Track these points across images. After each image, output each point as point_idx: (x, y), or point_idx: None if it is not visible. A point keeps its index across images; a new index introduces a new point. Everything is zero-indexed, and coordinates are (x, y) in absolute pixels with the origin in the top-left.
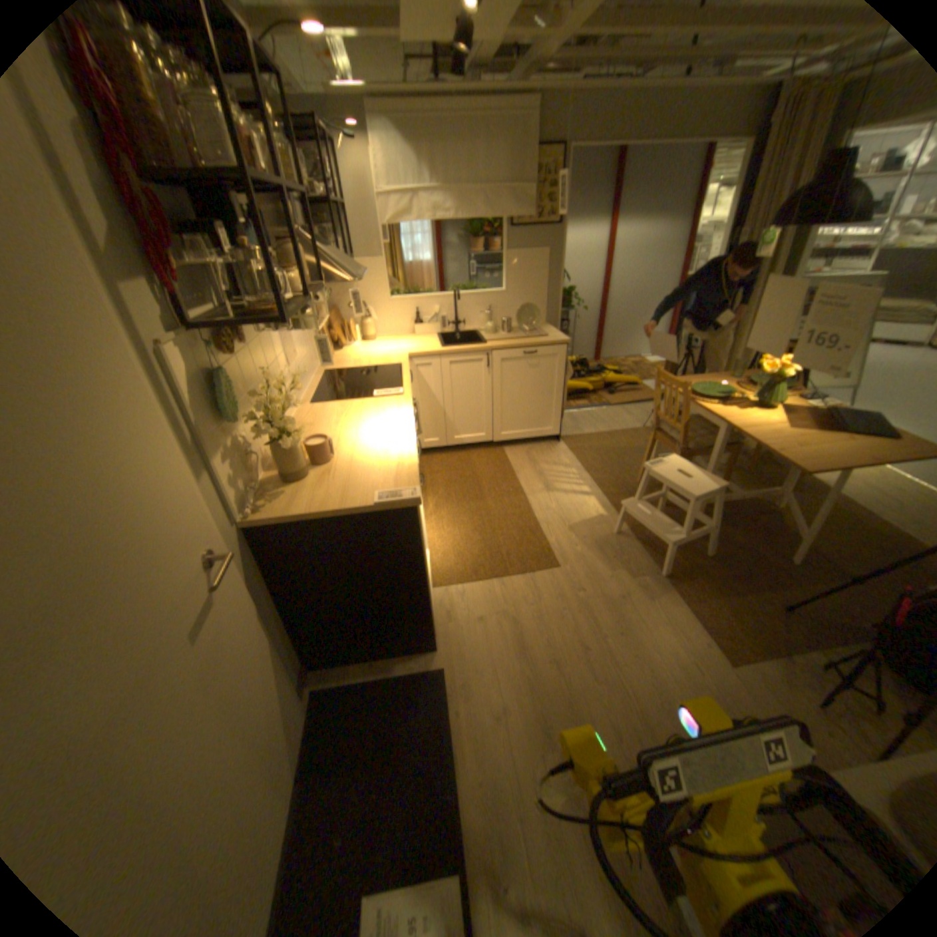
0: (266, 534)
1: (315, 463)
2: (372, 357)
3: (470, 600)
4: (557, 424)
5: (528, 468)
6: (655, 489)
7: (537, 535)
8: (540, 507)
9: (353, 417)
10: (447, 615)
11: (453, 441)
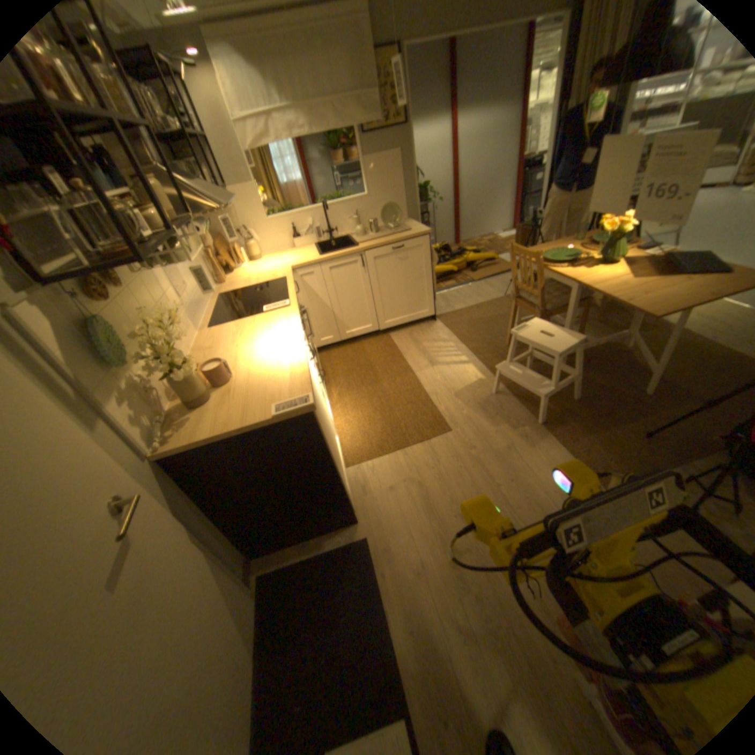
0: (179, 460)
1: (215, 384)
2: (260, 275)
3: (380, 473)
4: (431, 306)
5: (412, 348)
6: (522, 349)
7: (428, 406)
8: (428, 381)
9: (247, 334)
10: (362, 489)
11: (346, 335)
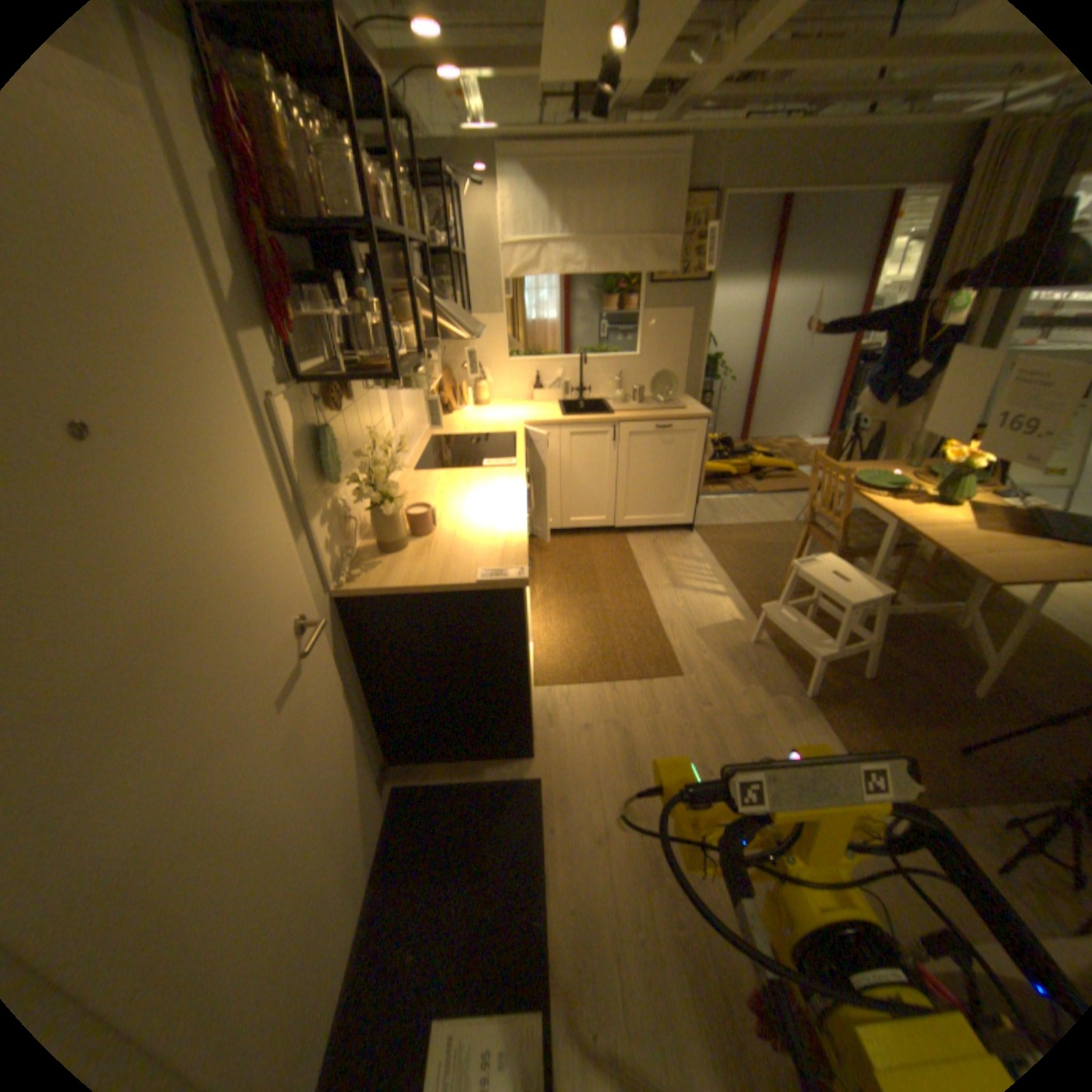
0: (359, 606)
1: (415, 534)
2: (485, 424)
3: (576, 704)
4: (691, 511)
5: (653, 560)
6: (805, 595)
7: (658, 637)
8: (665, 605)
9: (459, 487)
10: (549, 719)
11: (569, 523)
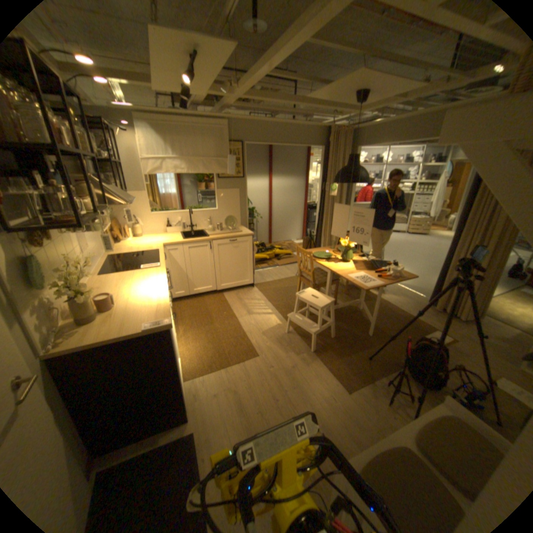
0: (63, 361)
1: (101, 310)
2: (140, 246)
3: (208, 385)
4: (251, 277)
5: (238, 302)
6: (304, 307)
7: (245, 339)
8: (246, 323)
9: (128, 281)
10: (194, 397)
11: (193, 291)
